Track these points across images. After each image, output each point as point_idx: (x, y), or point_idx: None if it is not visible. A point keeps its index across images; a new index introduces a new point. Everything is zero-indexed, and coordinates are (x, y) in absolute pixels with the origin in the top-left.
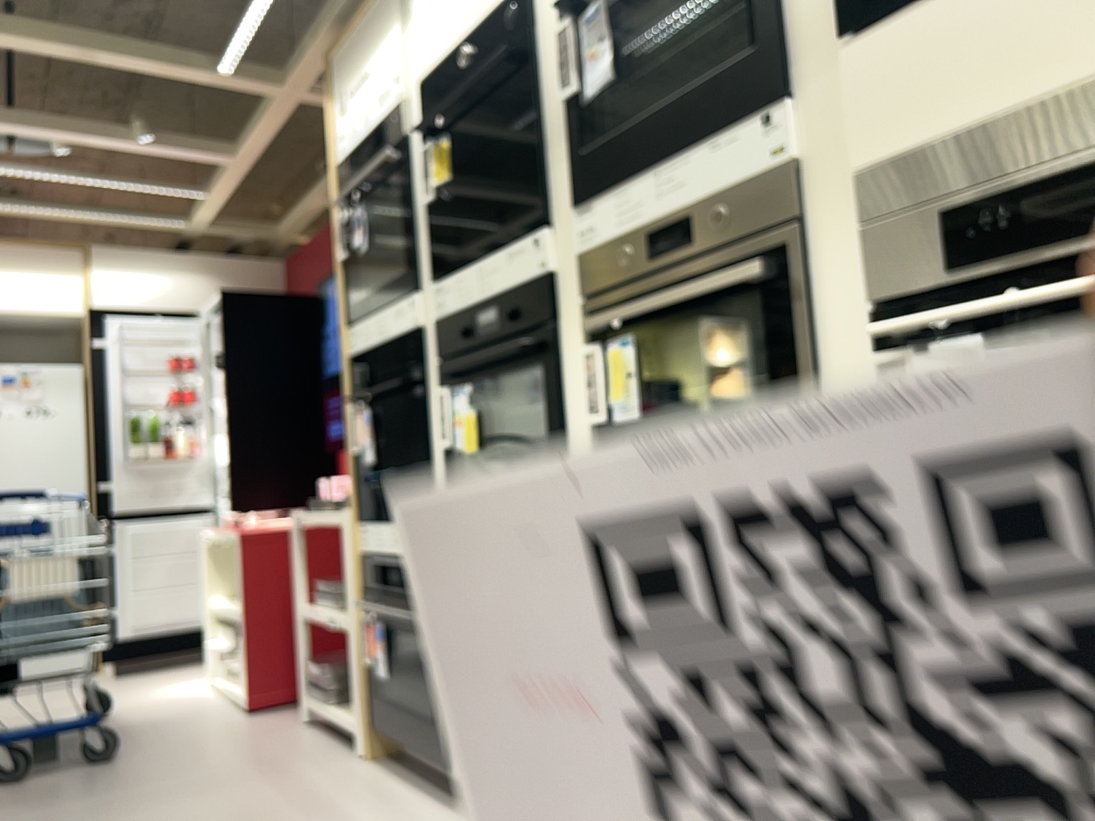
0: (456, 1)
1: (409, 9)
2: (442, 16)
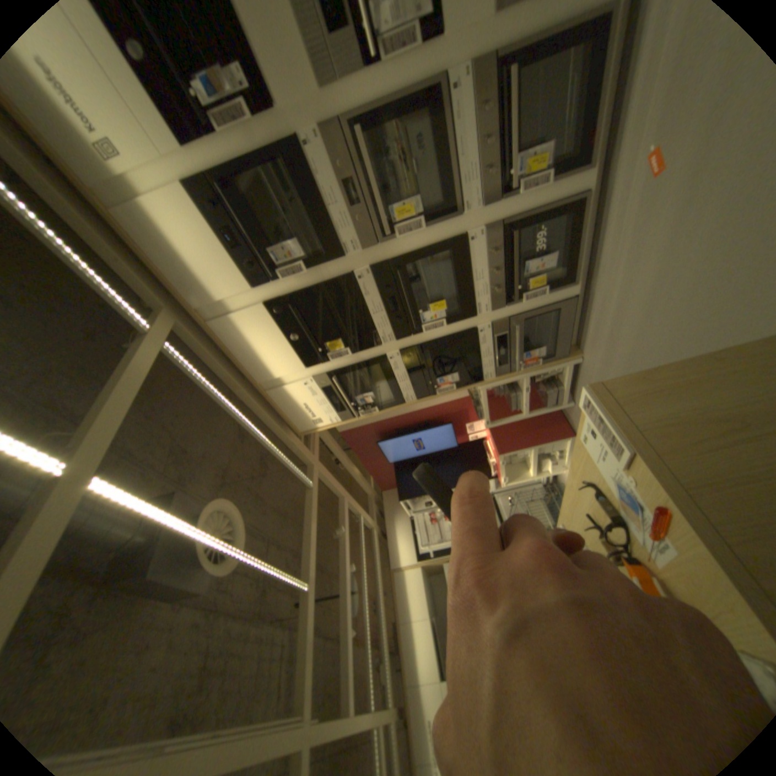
0: (274, 344)
1: (278, 378)
2: (280, 353)
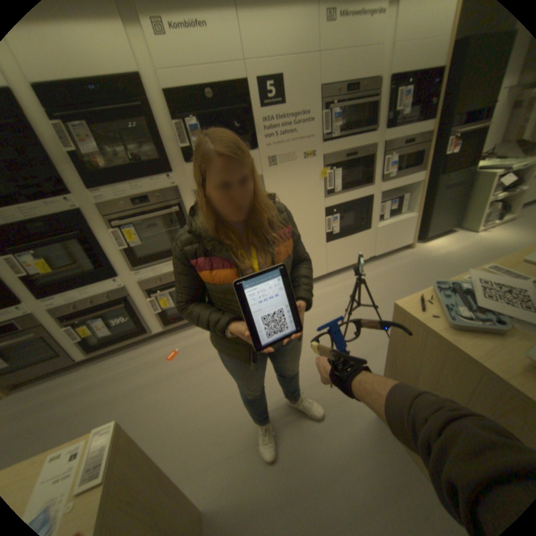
0: None
1: None
2: None
